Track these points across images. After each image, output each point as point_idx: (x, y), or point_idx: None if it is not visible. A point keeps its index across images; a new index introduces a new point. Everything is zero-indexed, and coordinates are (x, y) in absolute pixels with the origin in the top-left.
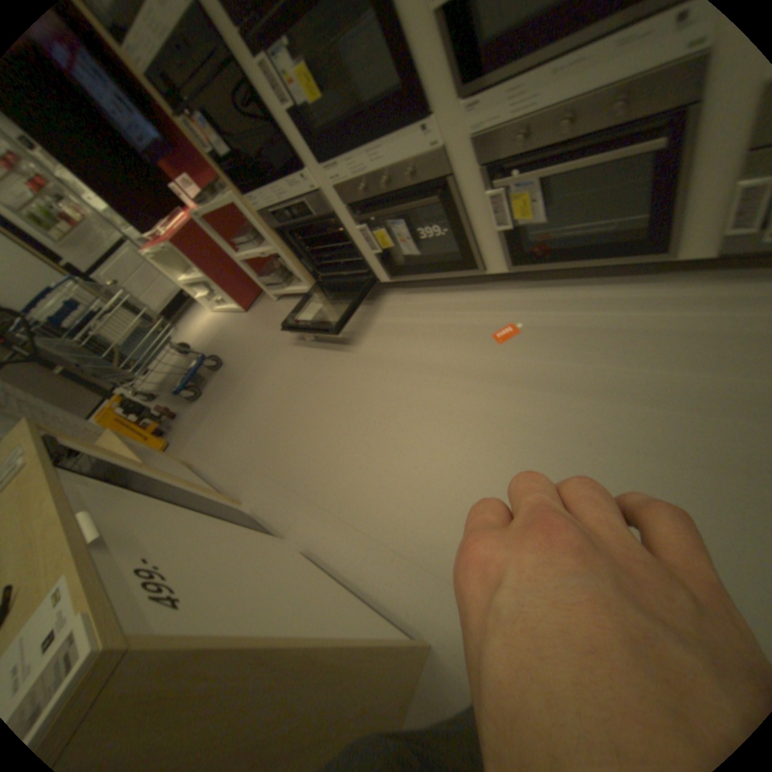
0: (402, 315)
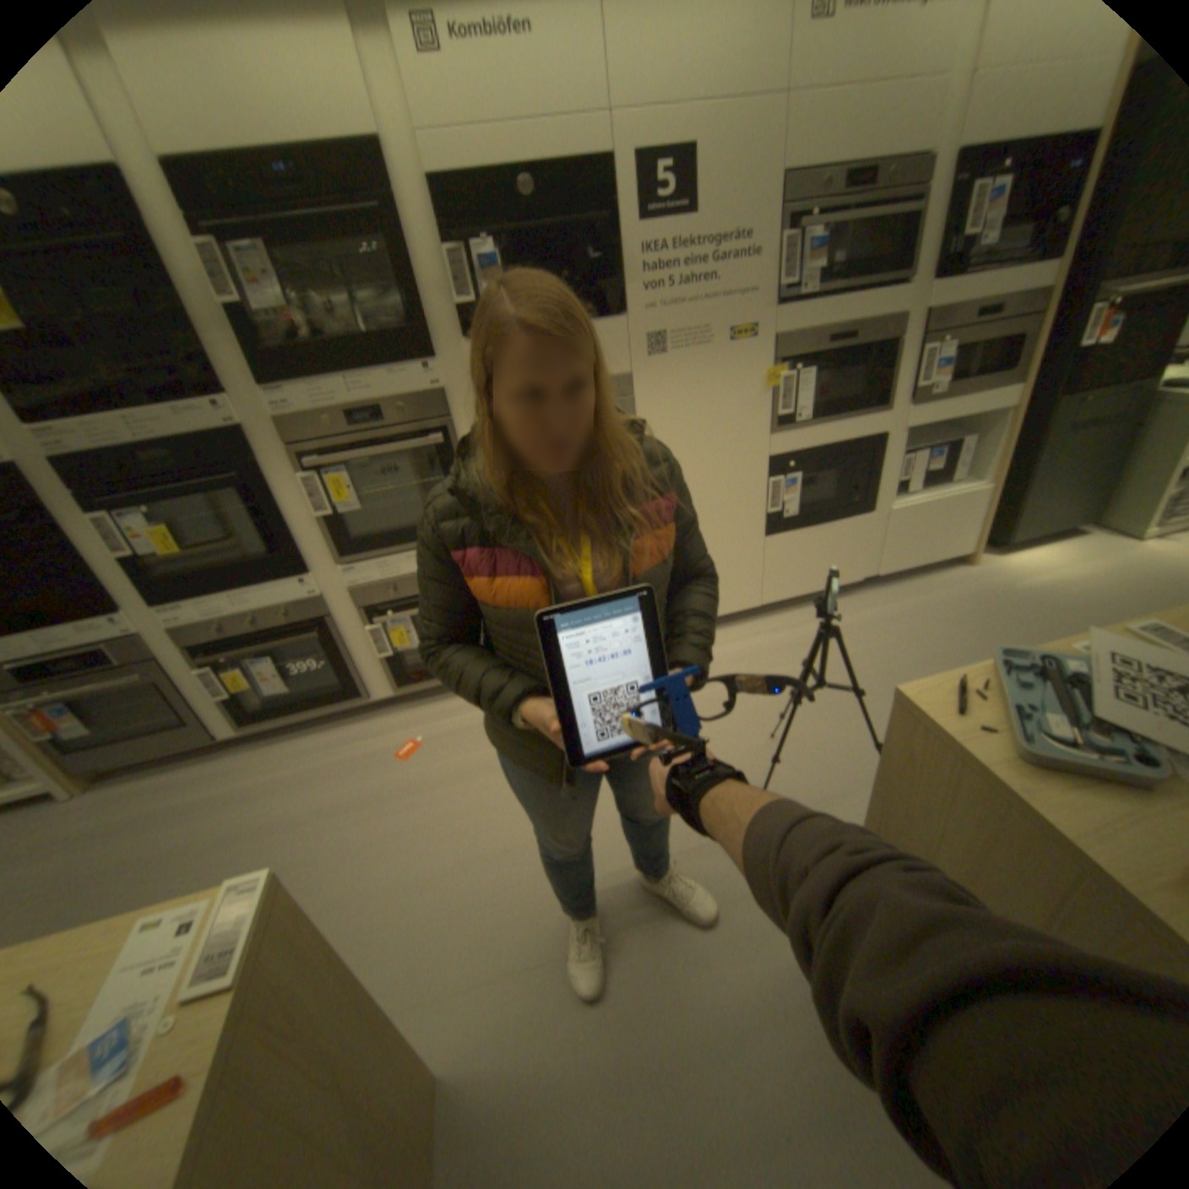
0: (261, 776)
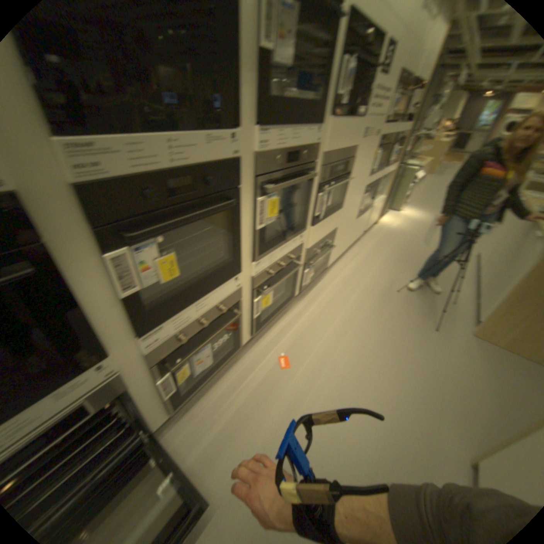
0: (208, 429)
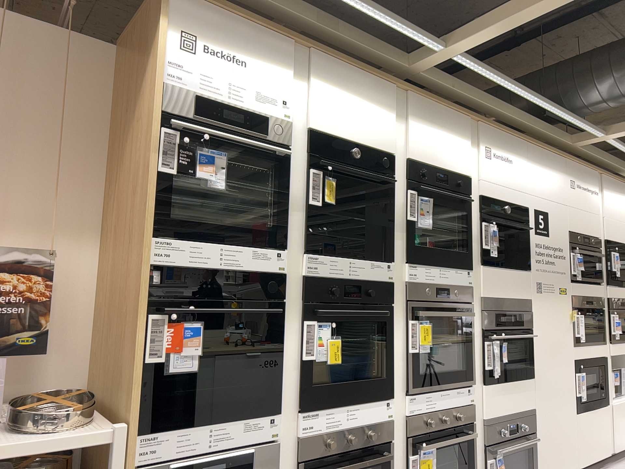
0: None
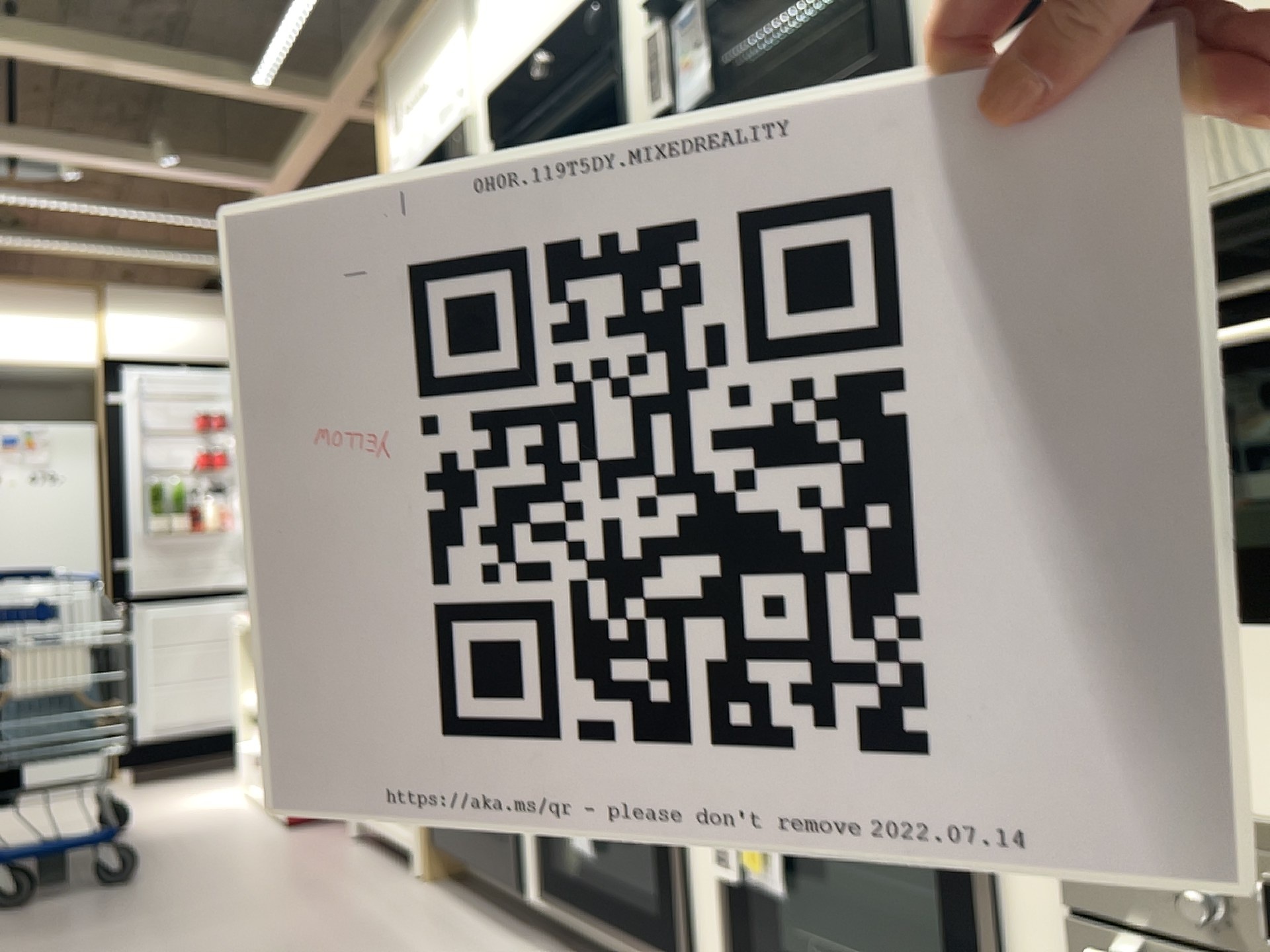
0: None
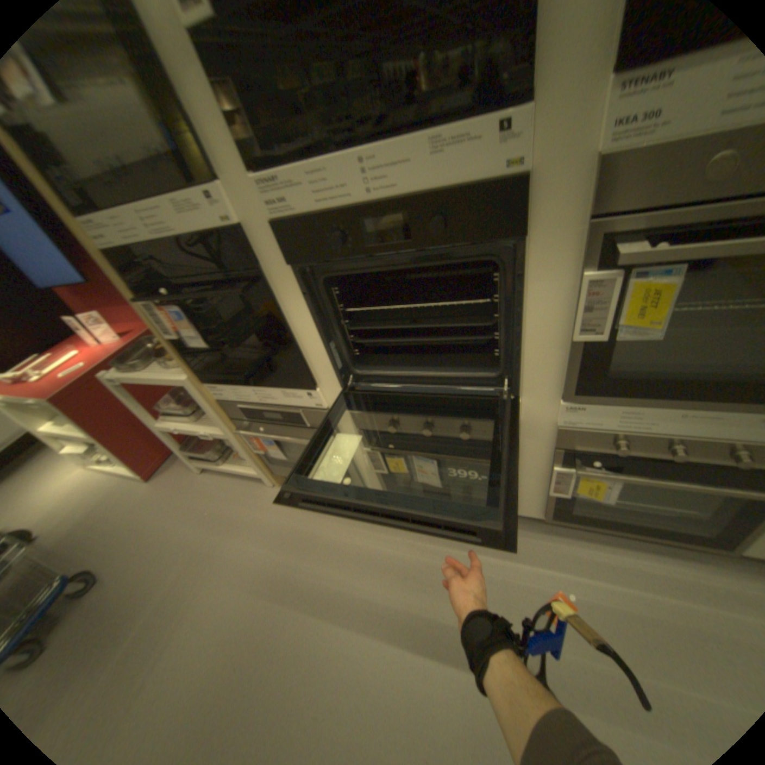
0: (403, 546)
